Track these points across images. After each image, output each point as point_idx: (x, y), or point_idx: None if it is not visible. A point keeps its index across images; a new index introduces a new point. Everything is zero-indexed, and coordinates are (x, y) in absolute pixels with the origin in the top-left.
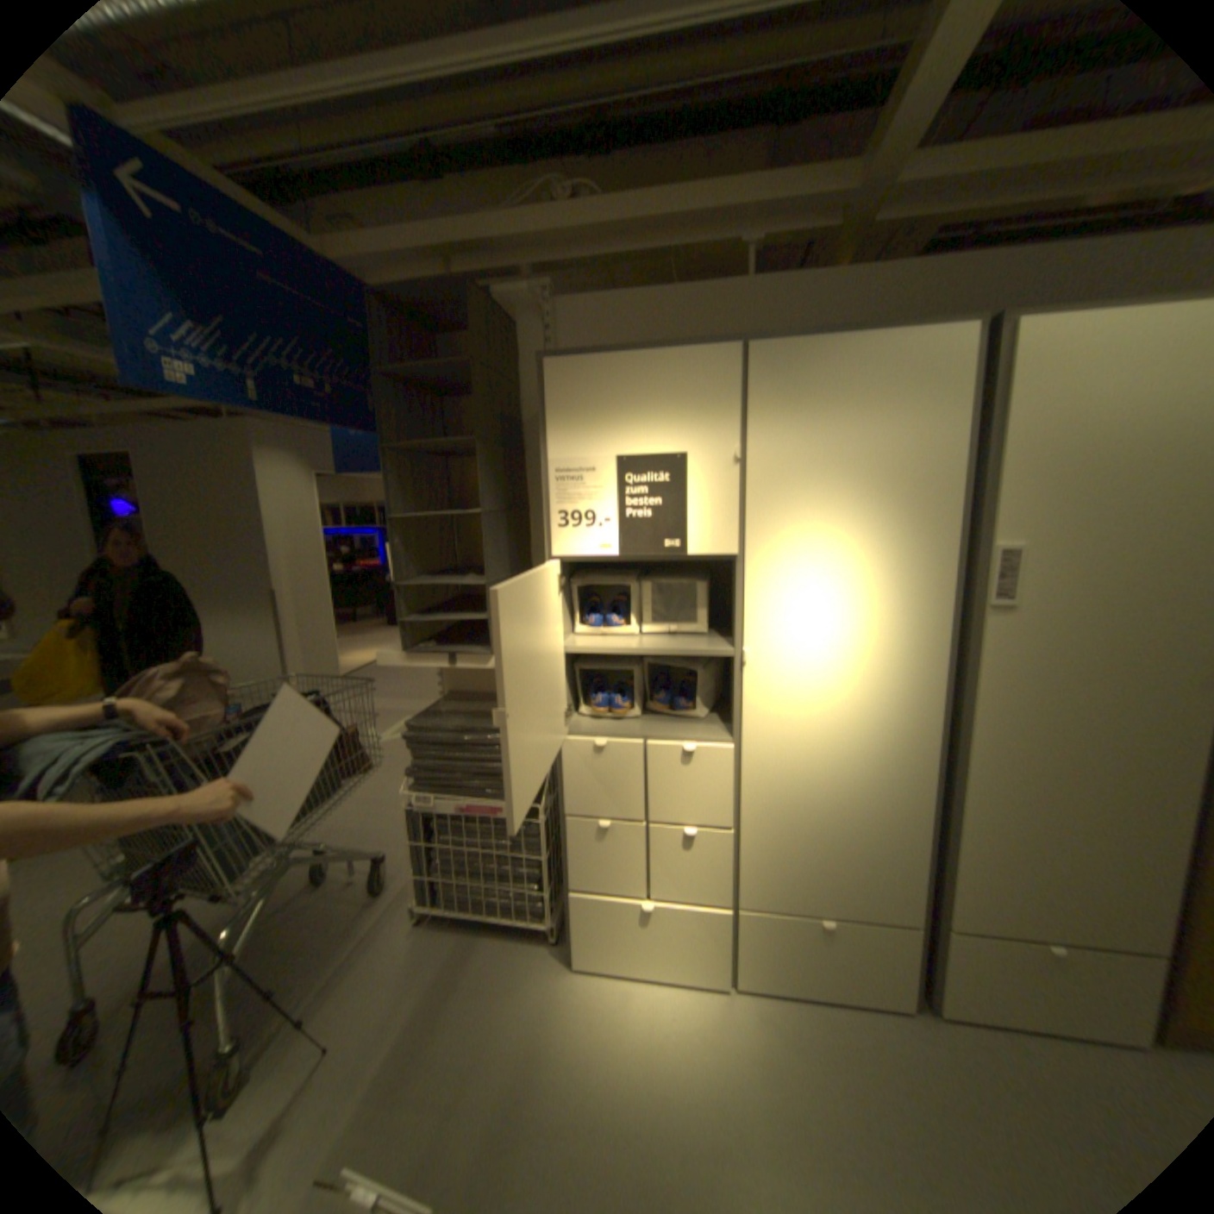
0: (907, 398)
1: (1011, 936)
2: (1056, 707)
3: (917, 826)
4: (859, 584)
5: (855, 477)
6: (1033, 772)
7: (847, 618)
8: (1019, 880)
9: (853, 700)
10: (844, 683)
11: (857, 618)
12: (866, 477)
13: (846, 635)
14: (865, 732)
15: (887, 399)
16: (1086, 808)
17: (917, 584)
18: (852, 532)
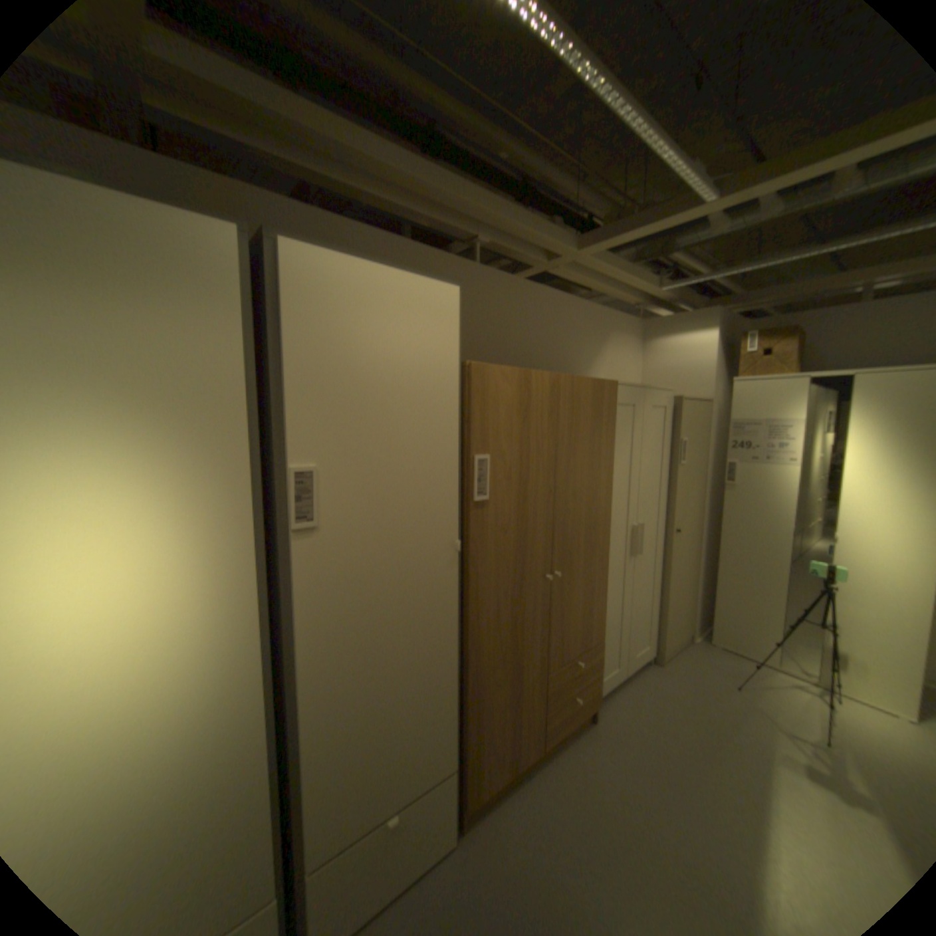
0: (157, 289)
1: (355, 836)
2: (361, 611)
3: (249, 791)
4: (122, 527)
5: (91, 382)
6: (351, 677)
7: (110, 576)
8: (354, 781)
9: (136, 681)
10: (118, 665)
11: (126, 573)
12: (109, 383)
13: (112, 598)
14: (163, 715)
15: (128, 284)
16: (394, 688)
17: (207, 517)
18: (98, 457)
